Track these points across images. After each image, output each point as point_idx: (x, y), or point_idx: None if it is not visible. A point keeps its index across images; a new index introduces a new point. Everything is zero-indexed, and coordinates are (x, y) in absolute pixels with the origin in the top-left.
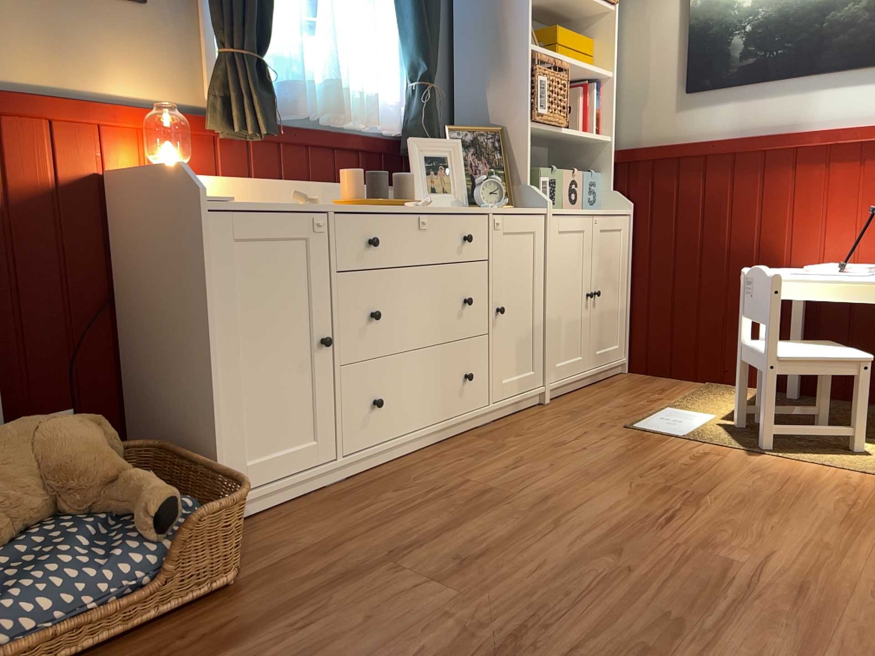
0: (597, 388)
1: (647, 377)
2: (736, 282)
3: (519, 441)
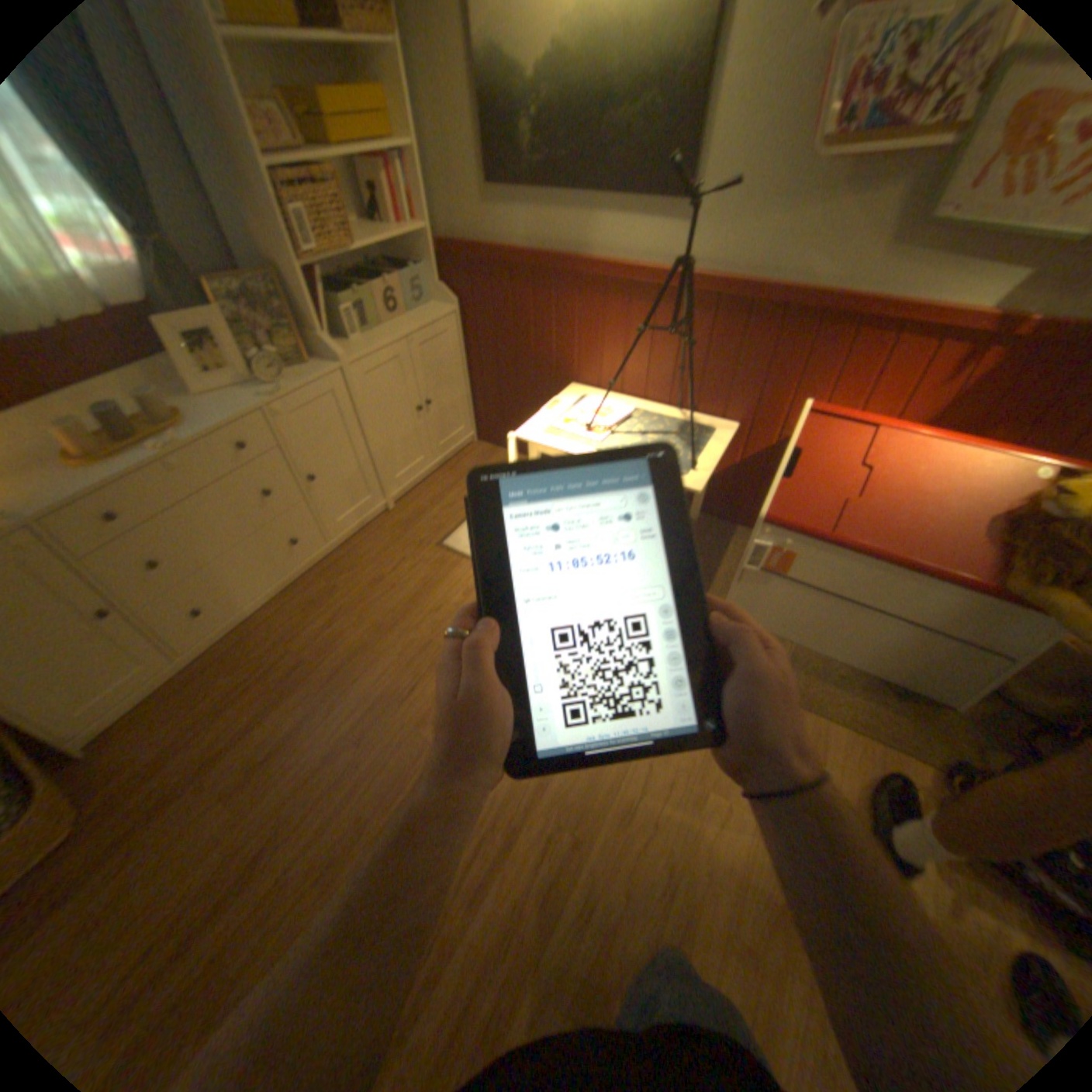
0: (443, 474)
1: (489, 451)
2: (543, 388)
3: (348, 579)
